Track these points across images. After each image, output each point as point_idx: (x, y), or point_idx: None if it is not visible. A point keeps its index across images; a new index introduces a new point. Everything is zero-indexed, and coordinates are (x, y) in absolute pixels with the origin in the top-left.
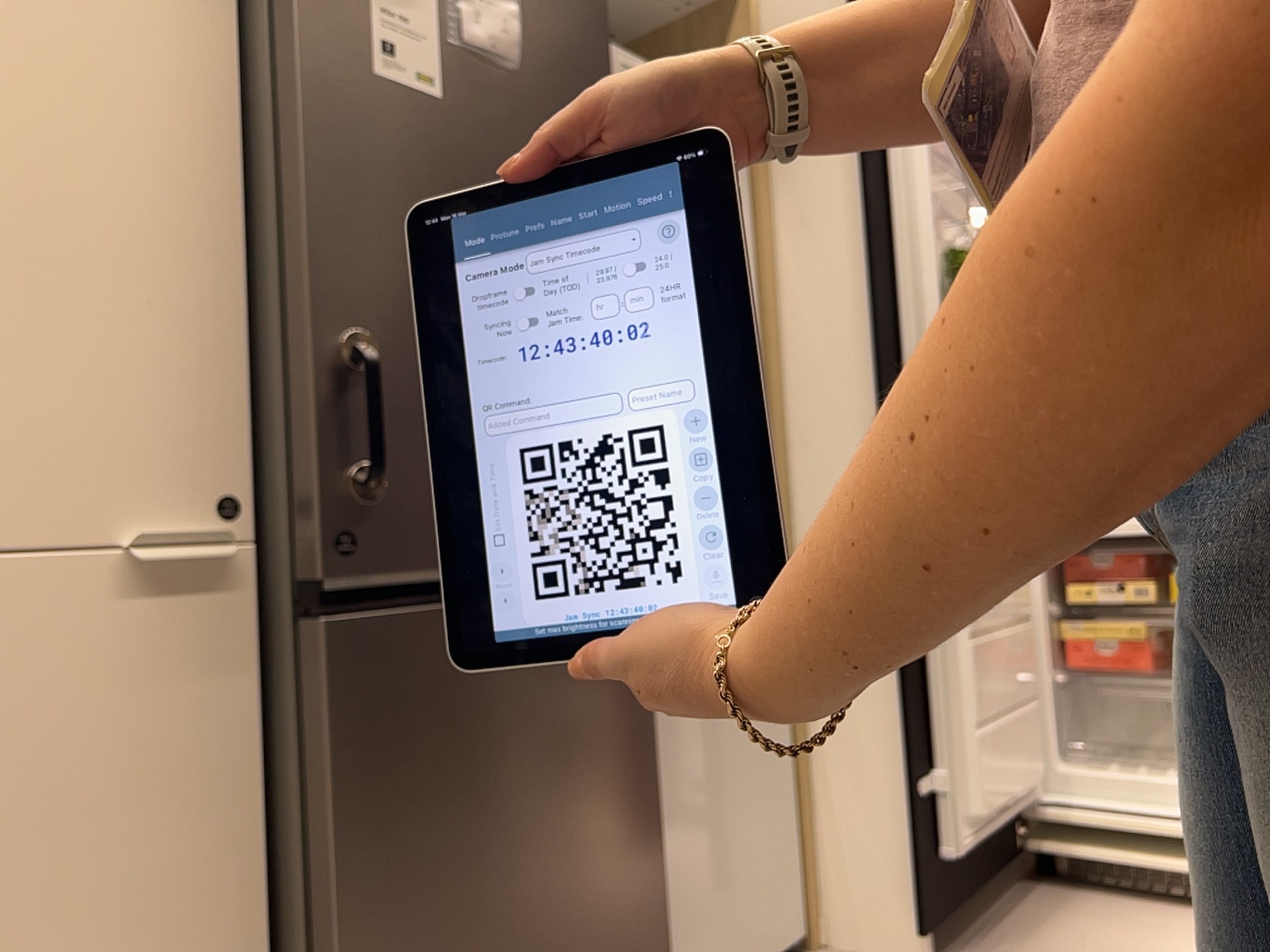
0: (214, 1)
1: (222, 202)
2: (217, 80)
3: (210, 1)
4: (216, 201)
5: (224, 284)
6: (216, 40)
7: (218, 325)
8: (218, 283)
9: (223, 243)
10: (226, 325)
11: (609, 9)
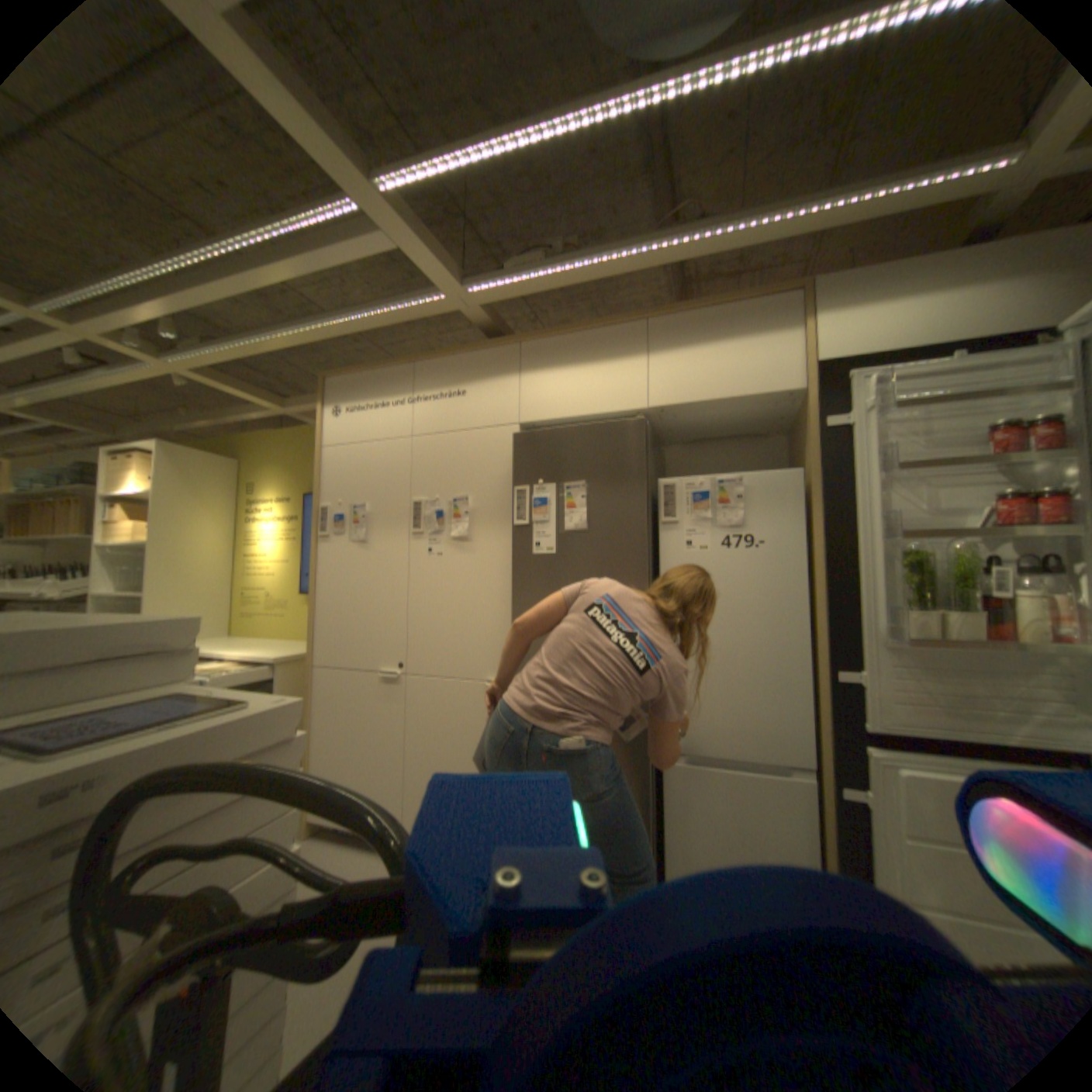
0: (512, 538)
1: (512, 592)
2: (512, 559)
3: (511, 539)
4: (511, 592)
5: (512, 614)
6: (512, 549)
7: (510, 625)
8: (510, 614)
9: (512, 603)
10: (512, 625)
11: (643, 482)
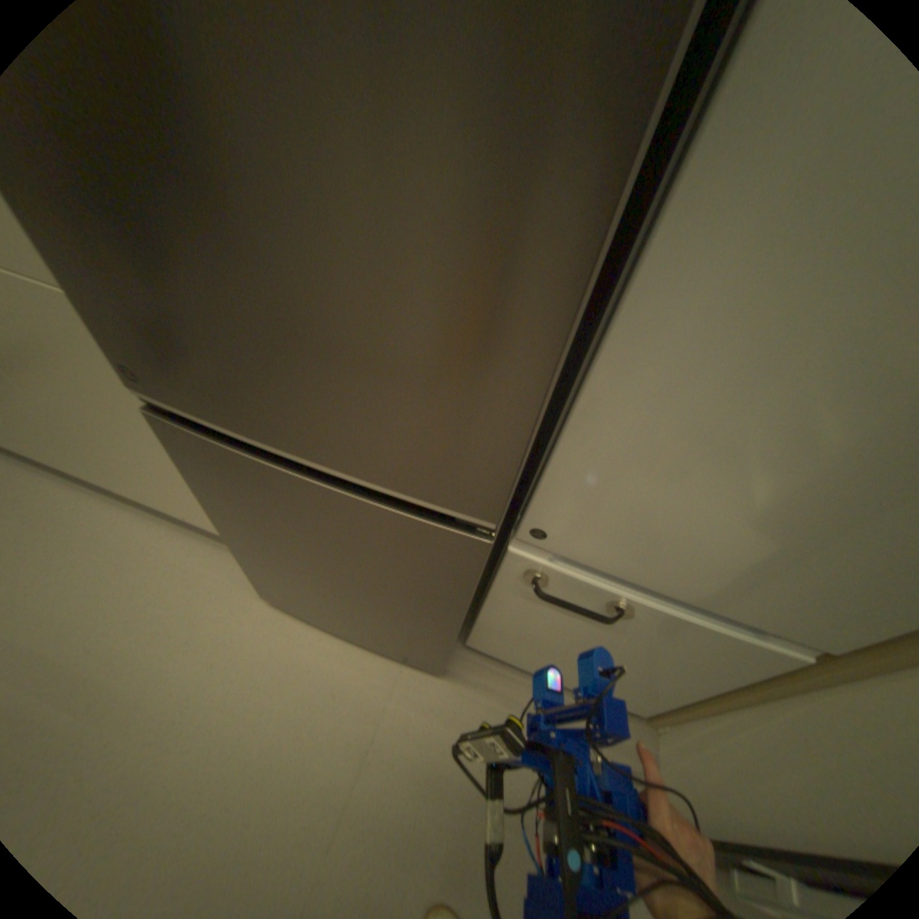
0: None
1: None
2: None
3: None
4: None
5: None
6: None
7: None
8: None
9: None
10: None
11: None
